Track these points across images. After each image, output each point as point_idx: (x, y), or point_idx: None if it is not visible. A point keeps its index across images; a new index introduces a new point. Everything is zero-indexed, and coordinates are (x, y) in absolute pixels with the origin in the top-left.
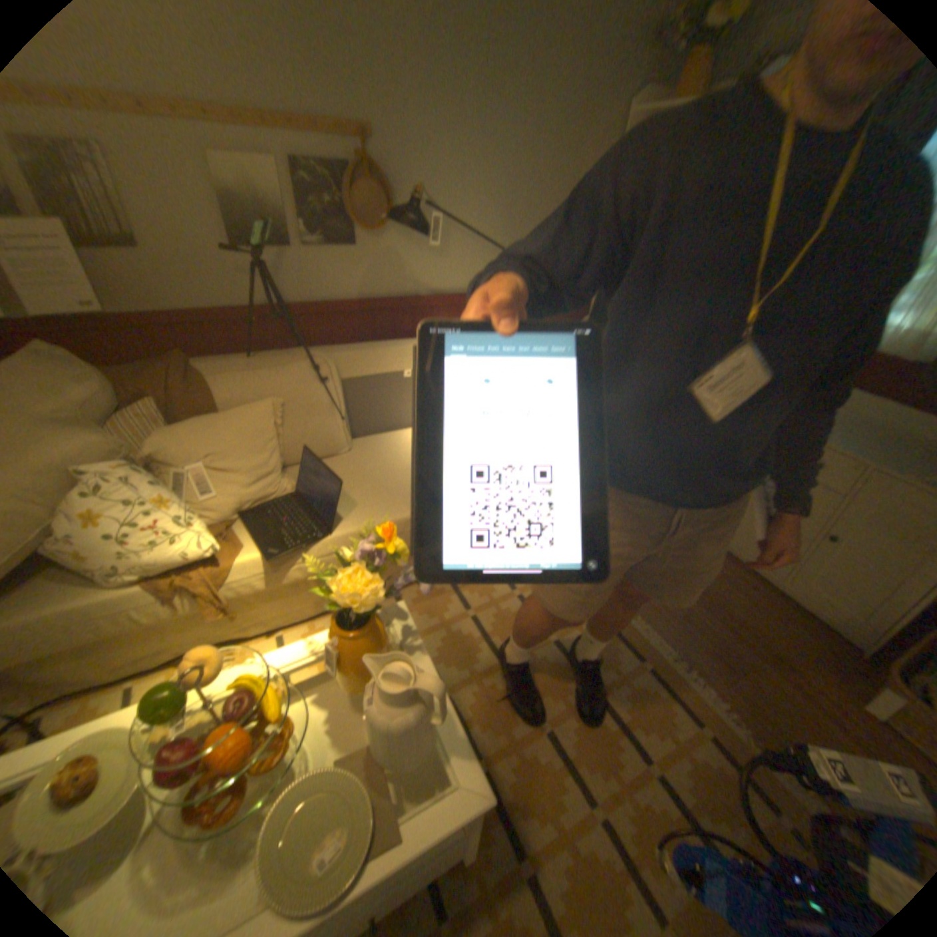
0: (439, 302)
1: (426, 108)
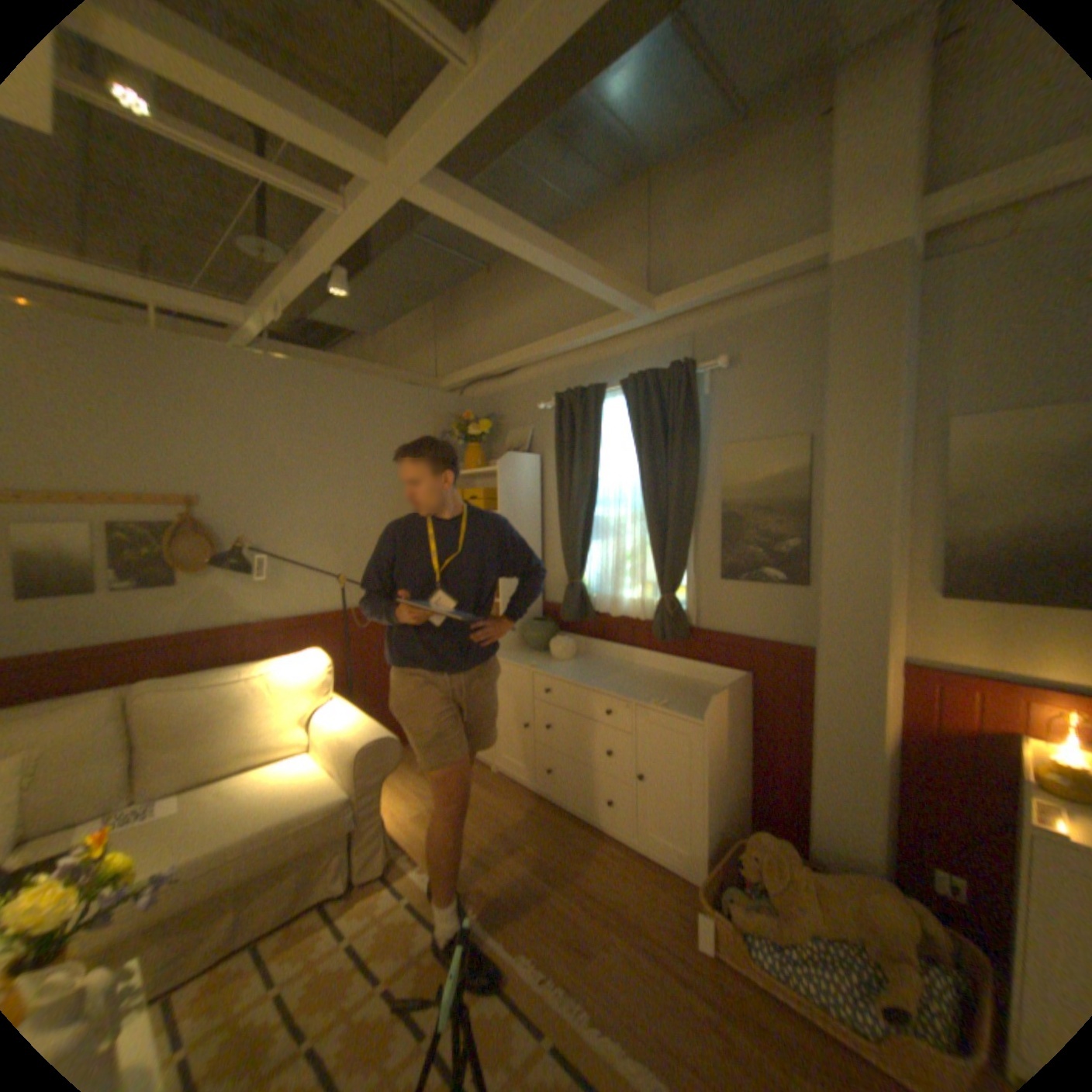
0: (271, 627)
1: (251, 484)
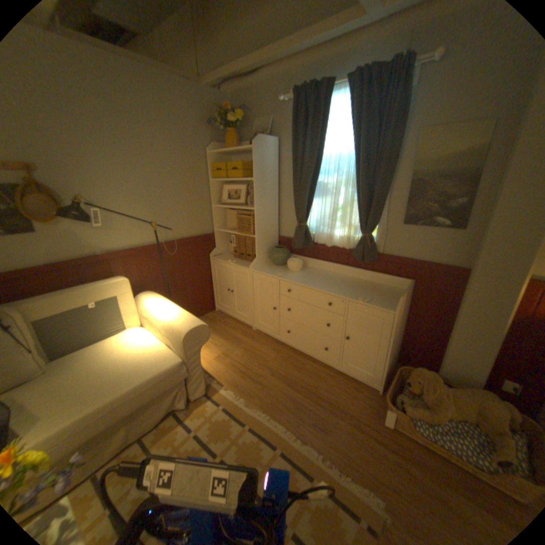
0: (112, 255)
1: (77, 153)
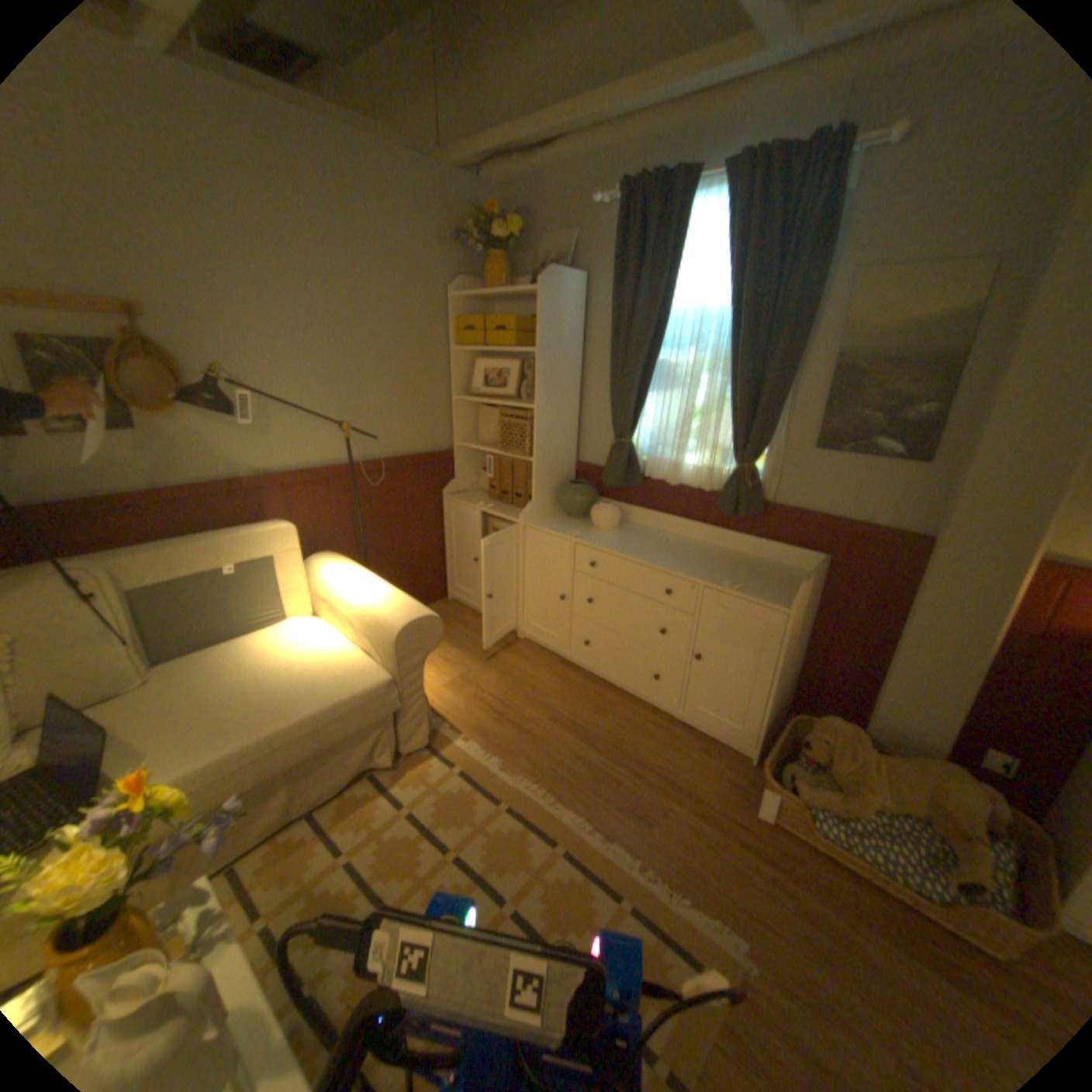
0: (267, 481)
1: (215, 287)
